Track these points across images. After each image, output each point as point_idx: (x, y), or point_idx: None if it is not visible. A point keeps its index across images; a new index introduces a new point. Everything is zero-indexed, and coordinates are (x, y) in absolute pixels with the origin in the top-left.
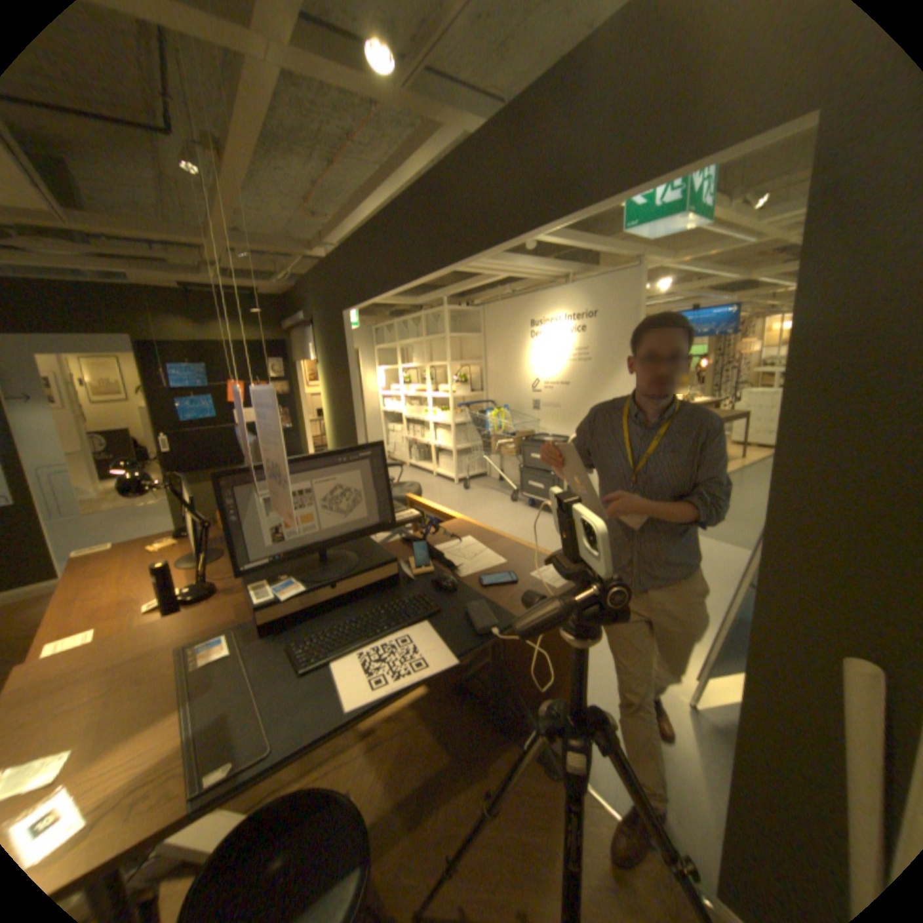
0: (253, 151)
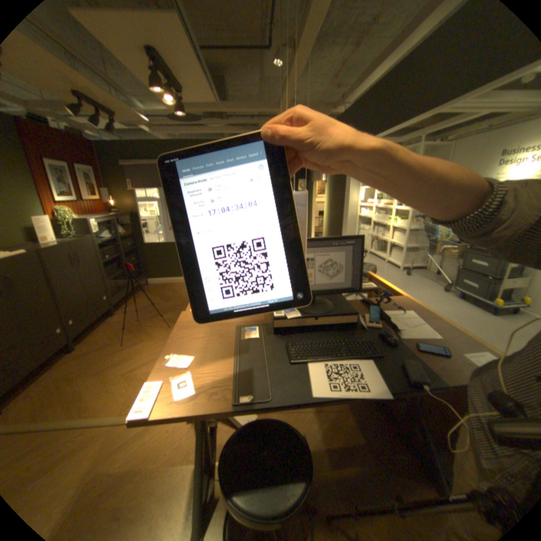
0: (315, 41)
